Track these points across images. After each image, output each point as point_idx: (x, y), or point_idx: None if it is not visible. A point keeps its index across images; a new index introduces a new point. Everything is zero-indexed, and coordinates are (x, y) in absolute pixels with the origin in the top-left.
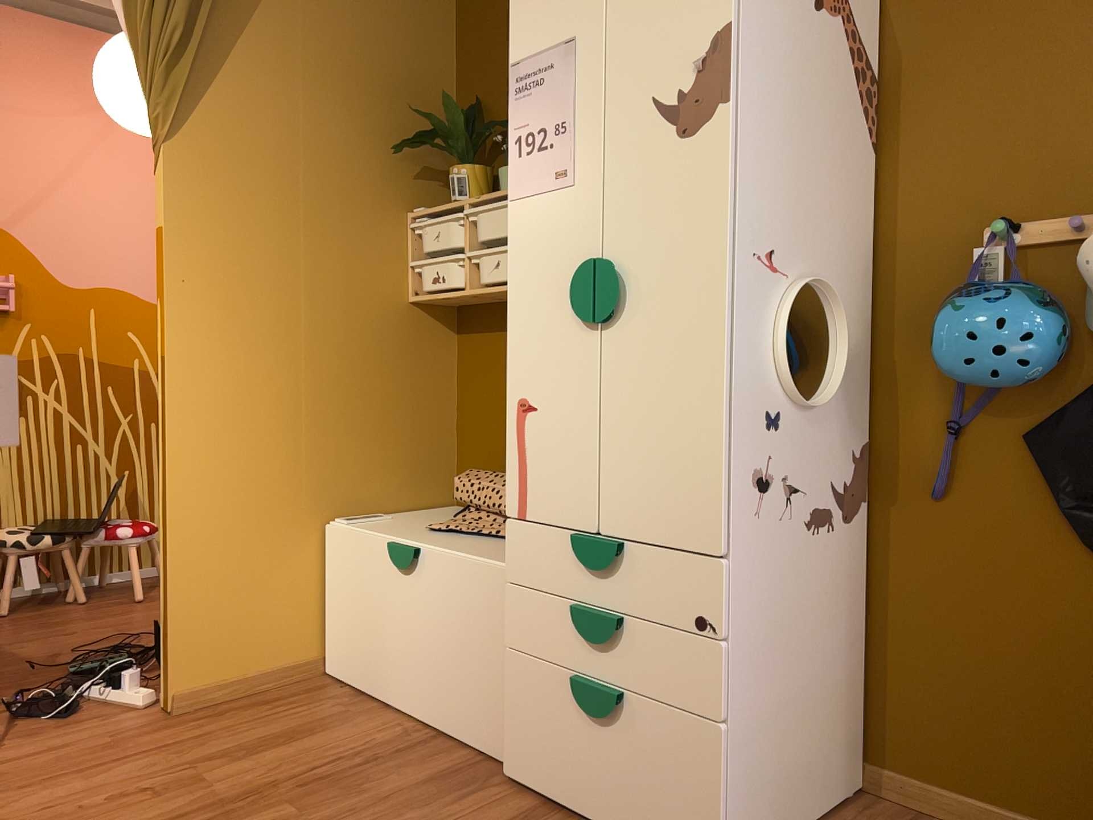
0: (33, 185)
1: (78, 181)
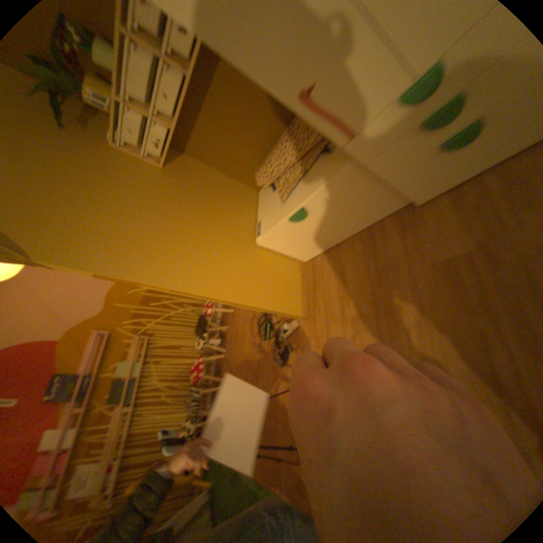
0: (45, 317)
1: (45, 298)
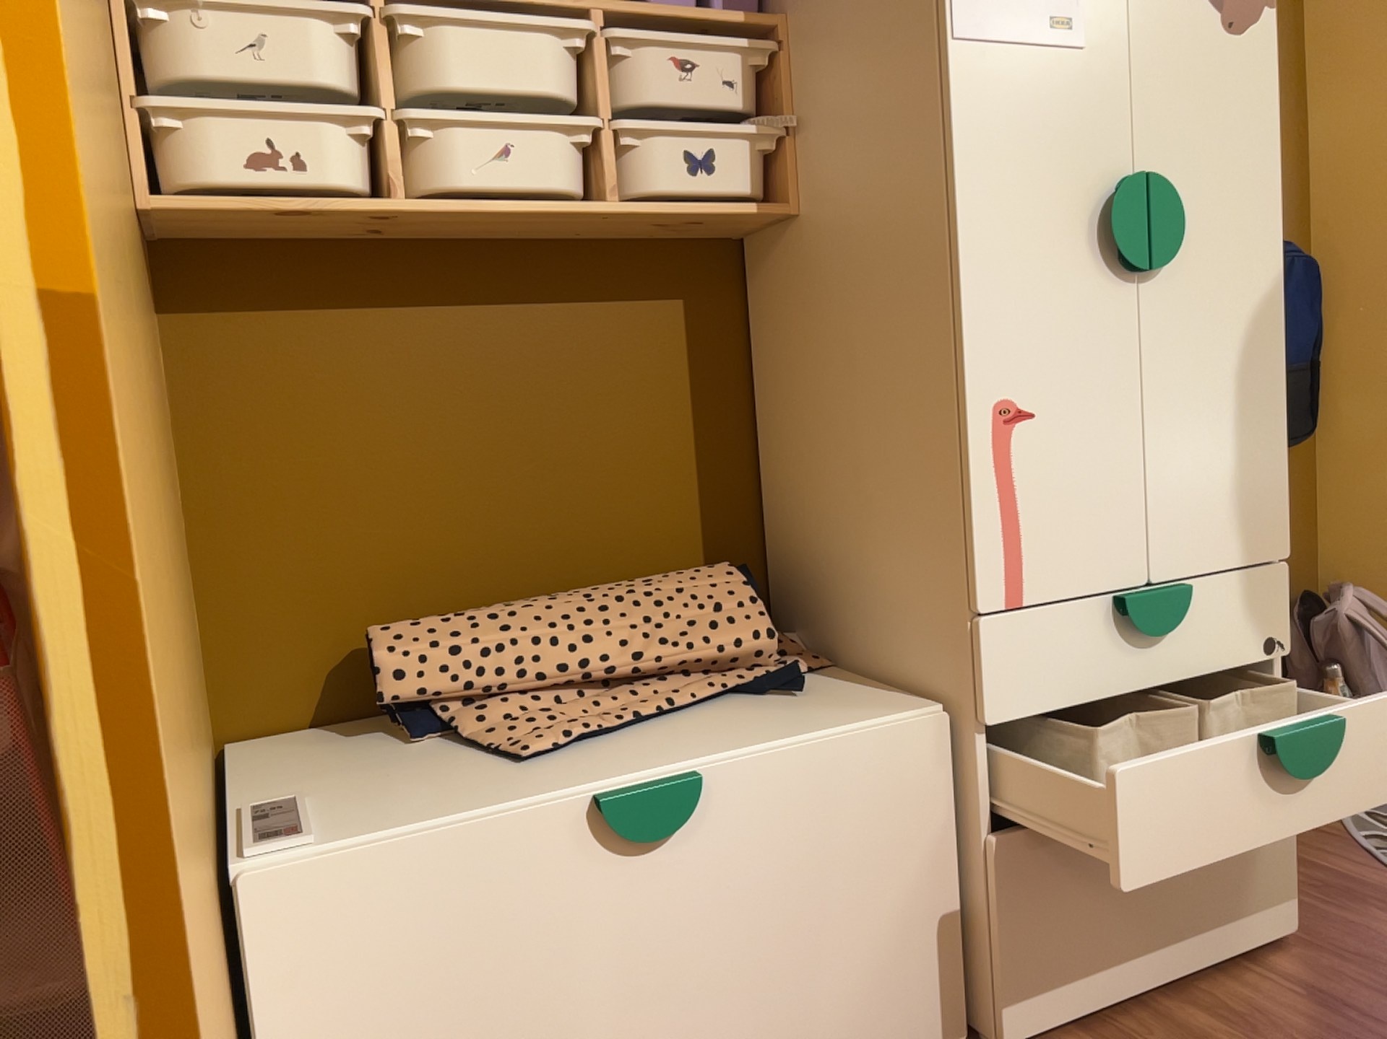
0: None
1: None
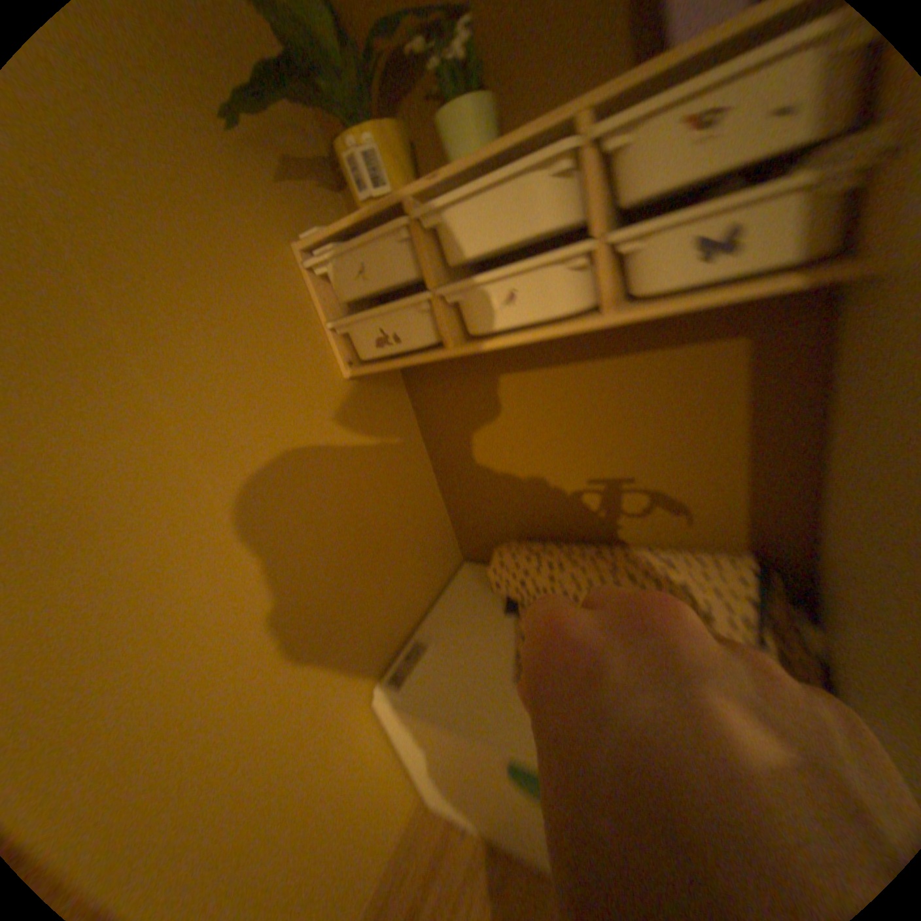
0: None
1: None
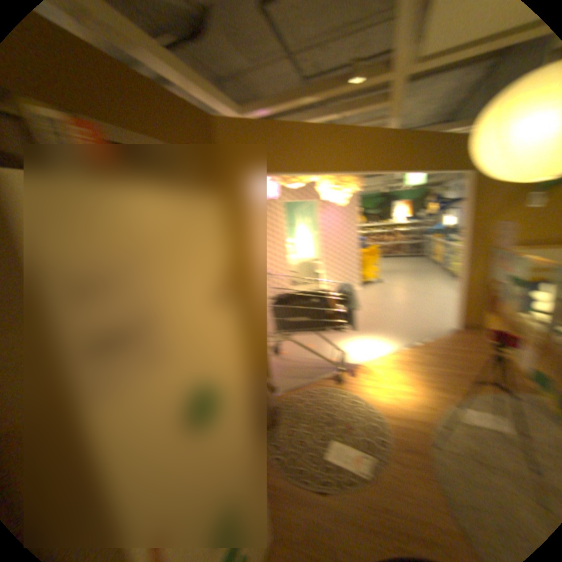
0: None
1: None
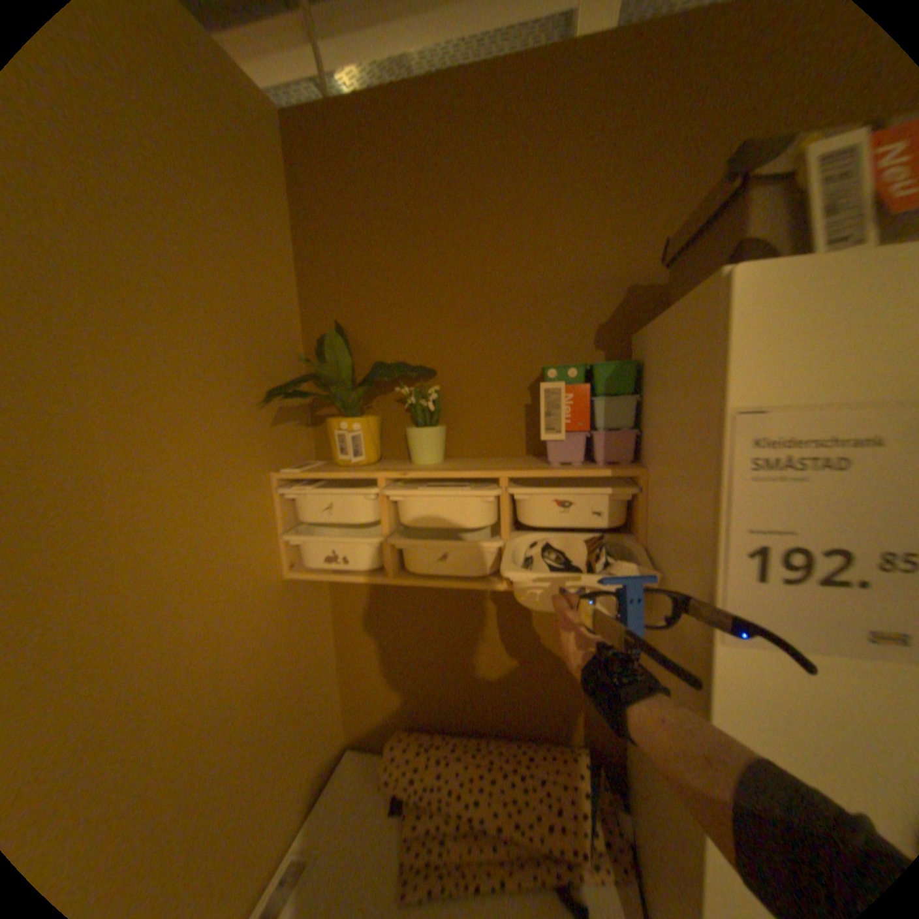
0: None
1: None
